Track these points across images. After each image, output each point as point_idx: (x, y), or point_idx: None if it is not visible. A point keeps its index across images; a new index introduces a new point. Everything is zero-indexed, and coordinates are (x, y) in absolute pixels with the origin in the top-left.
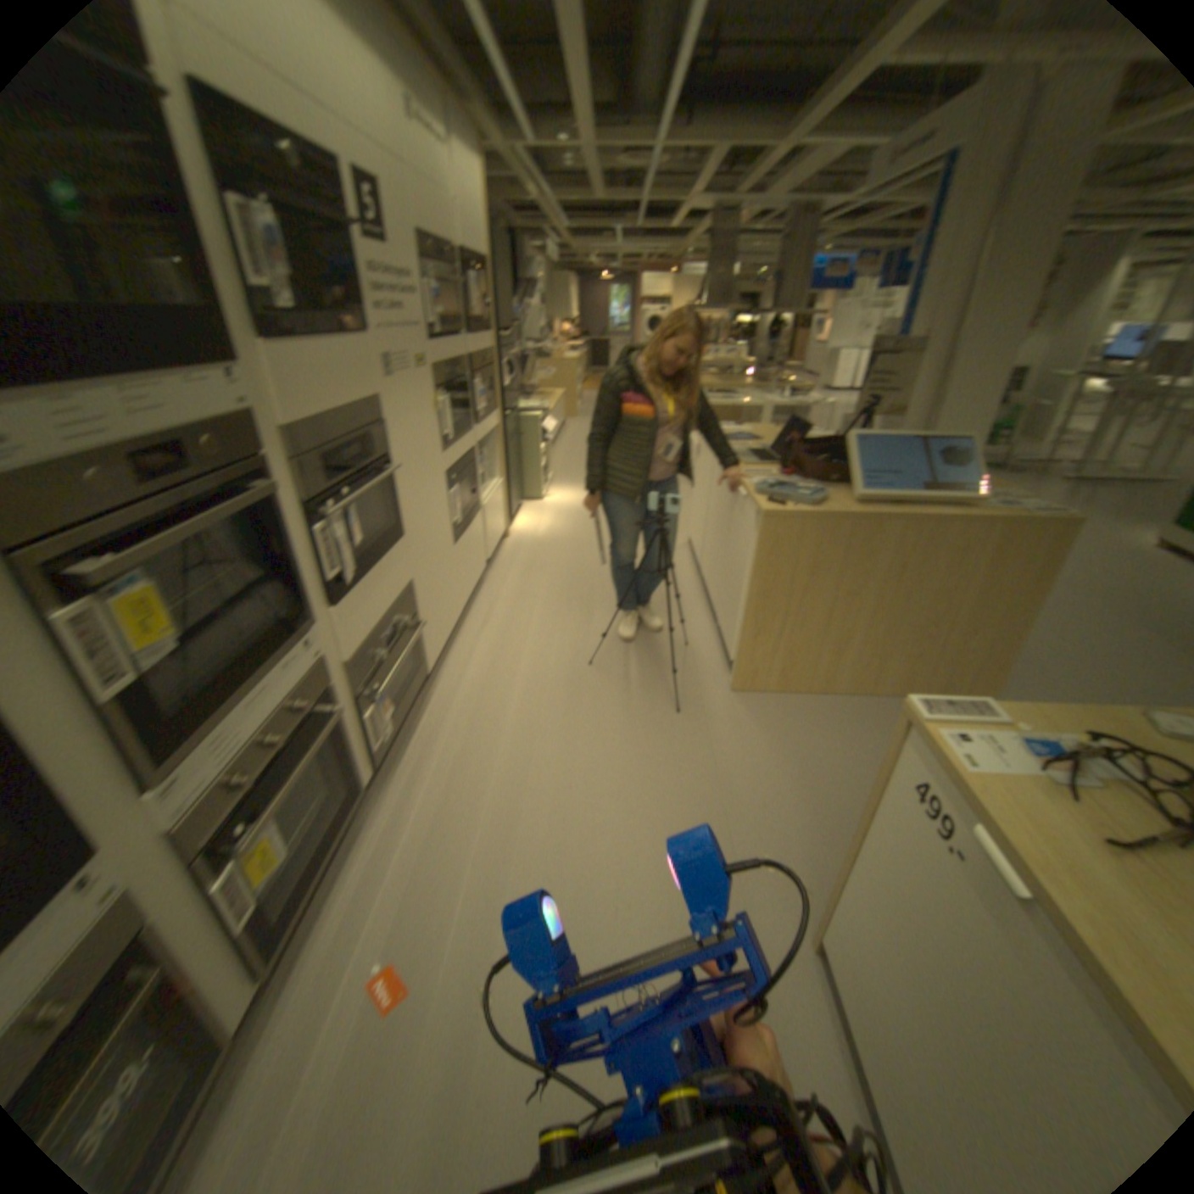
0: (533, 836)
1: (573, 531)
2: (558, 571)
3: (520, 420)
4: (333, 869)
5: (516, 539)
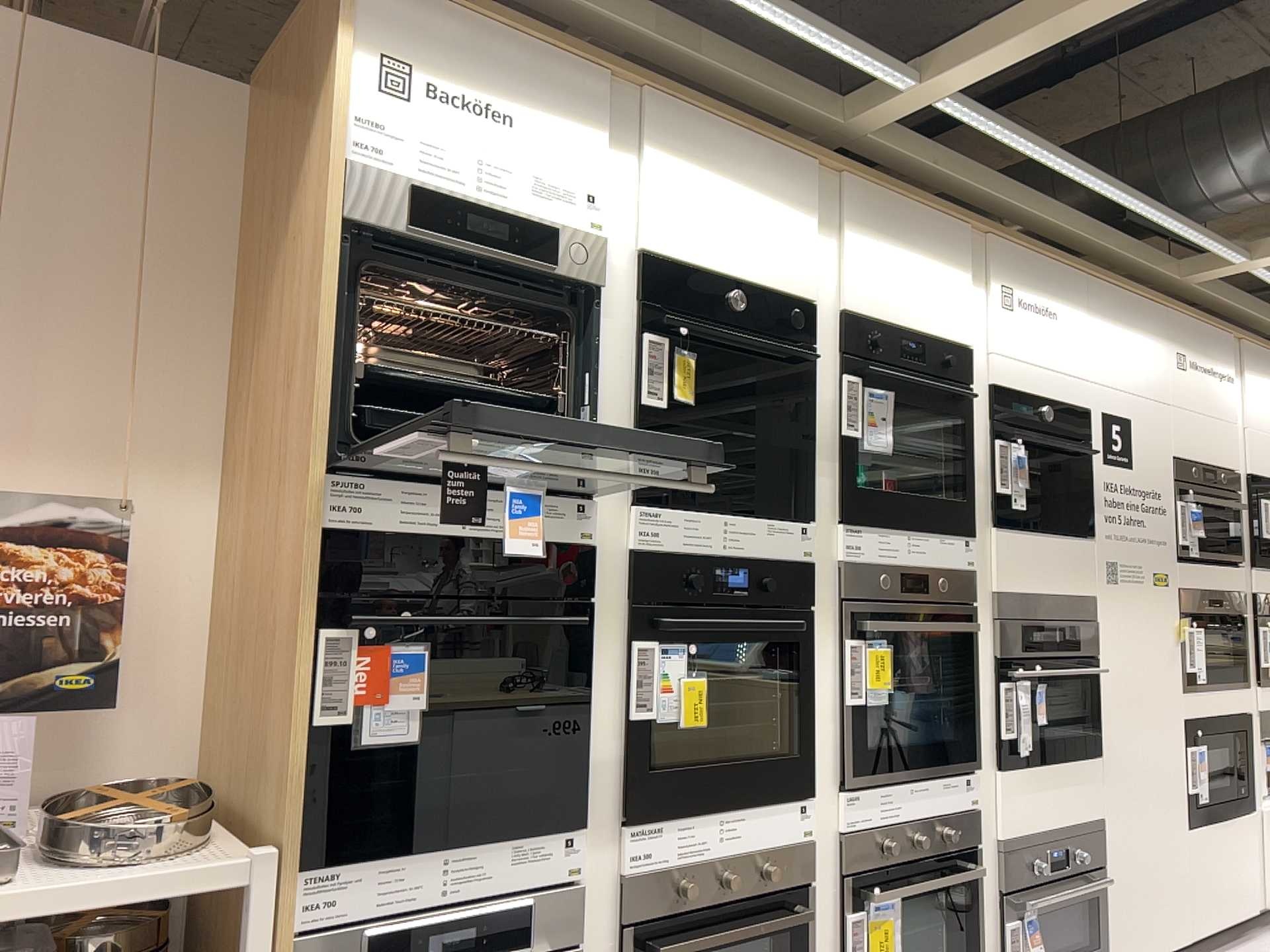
0: None
1: None
2: None
3: None
4: None
5: None
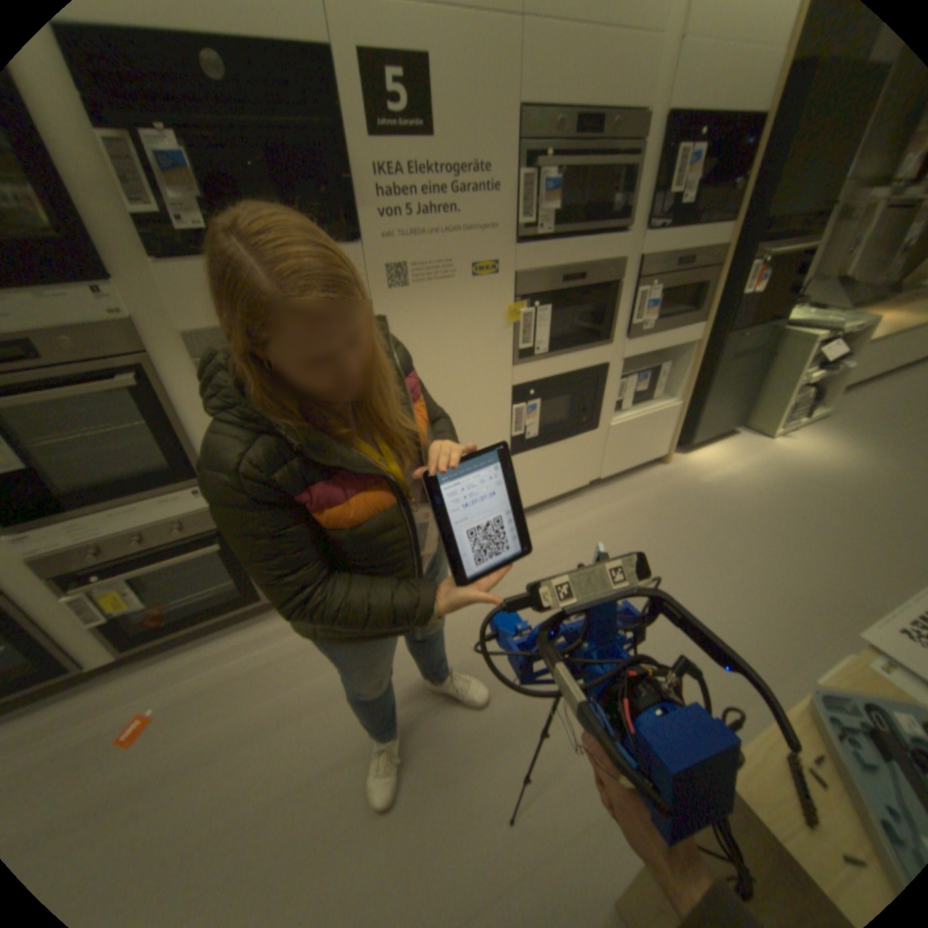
0: (274, 753)
1: (755, 495)
2: (660, 532)
3: (785, 335)
4: (226, 632)
5: (672, 470)
